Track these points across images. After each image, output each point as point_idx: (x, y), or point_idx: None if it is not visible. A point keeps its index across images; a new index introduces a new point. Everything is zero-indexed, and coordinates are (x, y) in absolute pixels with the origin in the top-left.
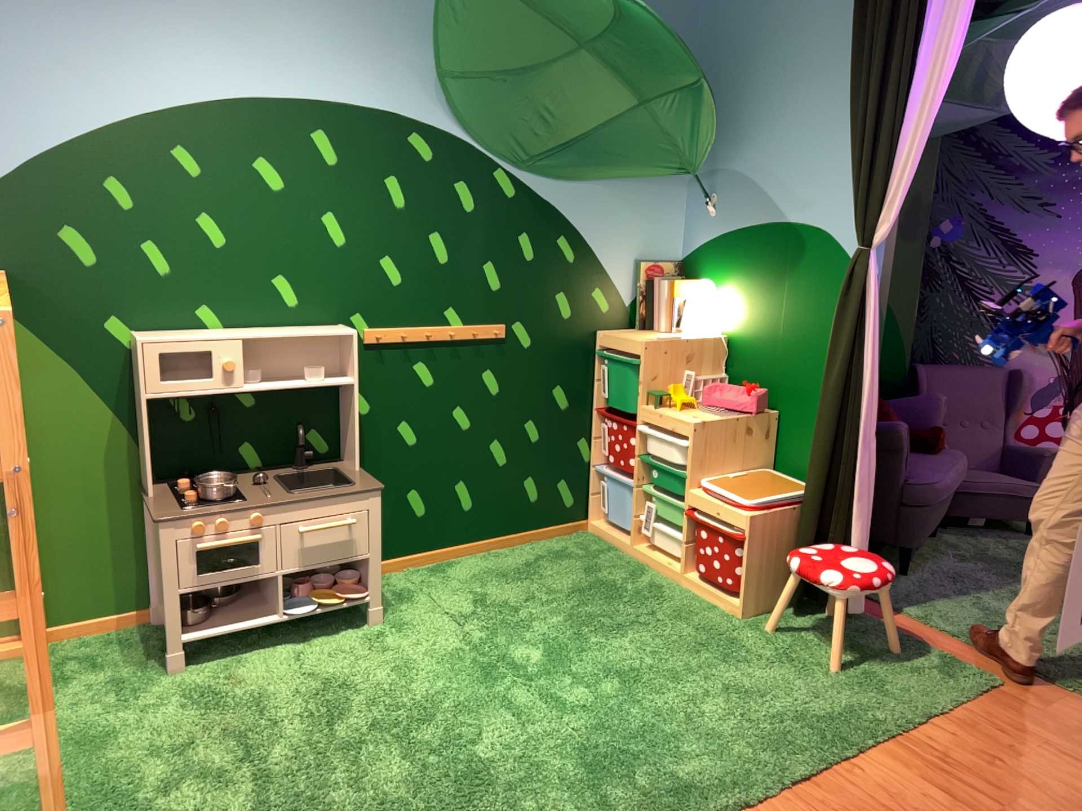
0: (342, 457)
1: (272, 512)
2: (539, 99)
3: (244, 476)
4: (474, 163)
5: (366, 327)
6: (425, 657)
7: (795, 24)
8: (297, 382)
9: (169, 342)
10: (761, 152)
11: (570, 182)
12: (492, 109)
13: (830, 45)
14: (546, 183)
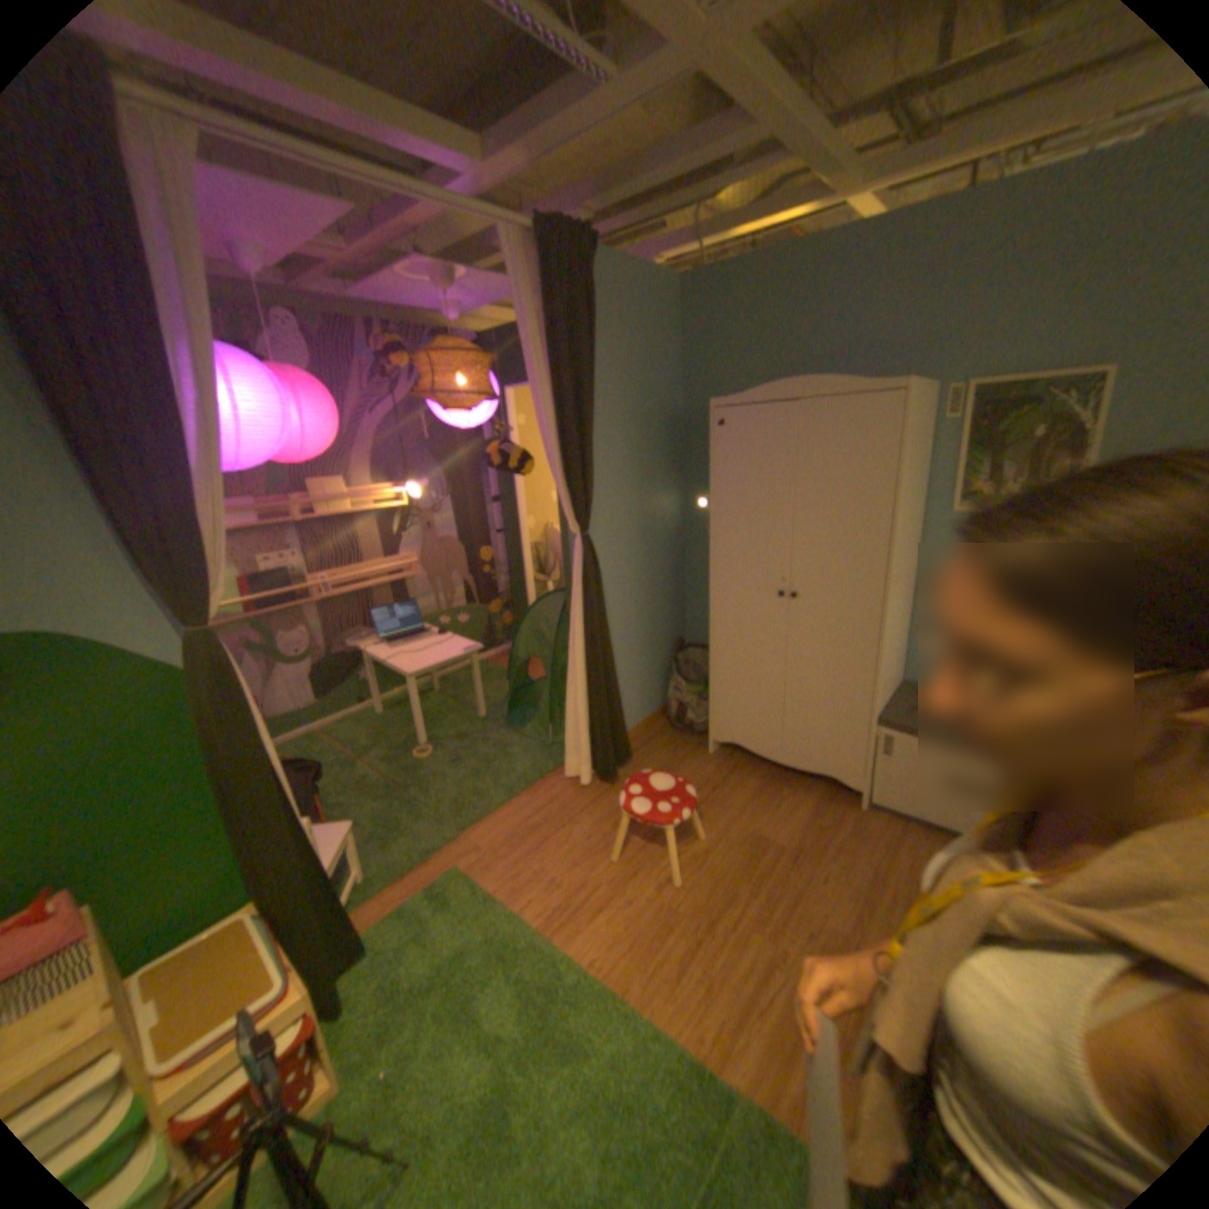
0: None
1: None
2: None
3: None
4: None
5: None
6: None
7: None
8: None
9: None
10: None
11: None
12: None
13: None
14: None
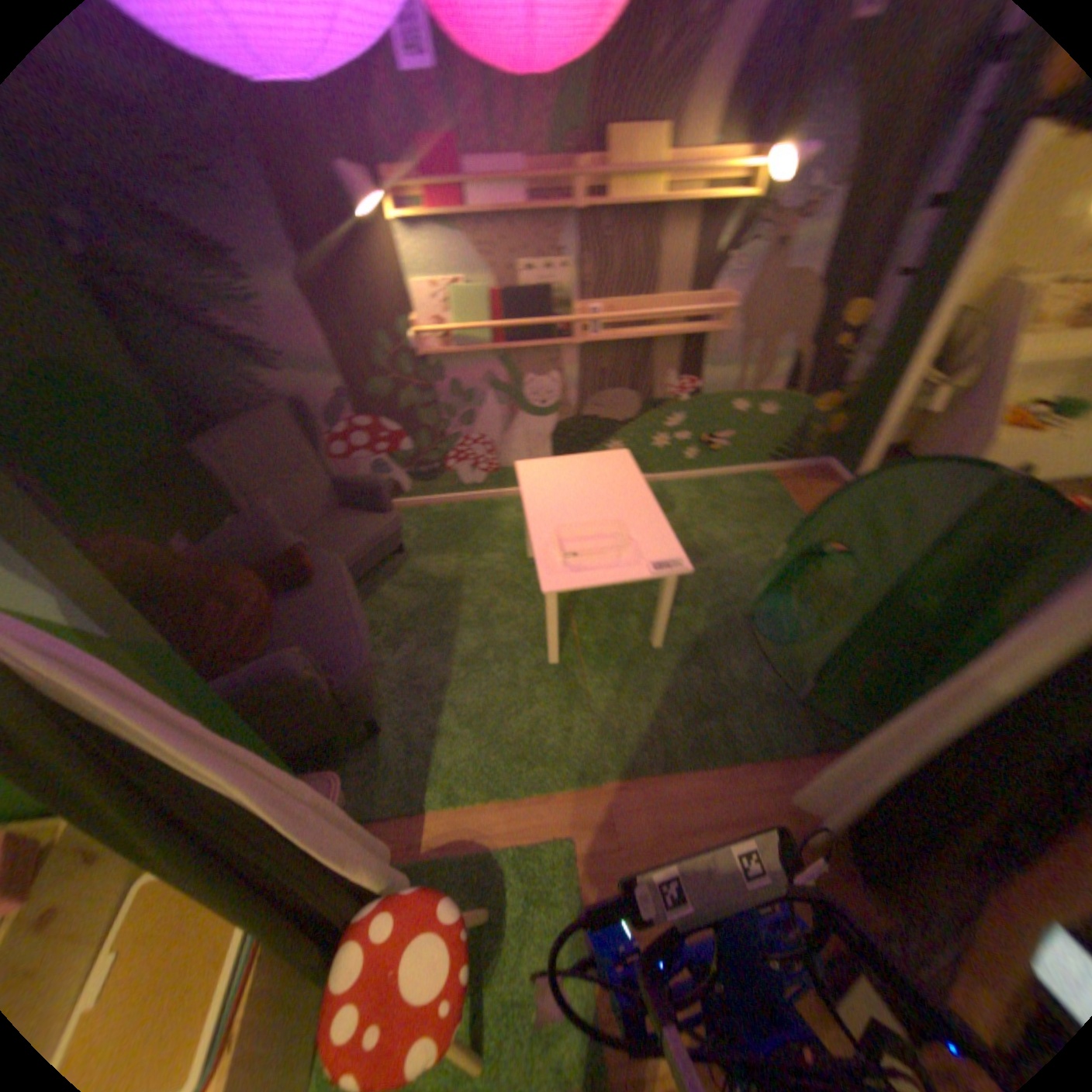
0: None
1: None
2: None
3: None
4: None
5: None
6: None
7: None
8: None
9: None
10: None
11: None
12: None
13: None
14: None
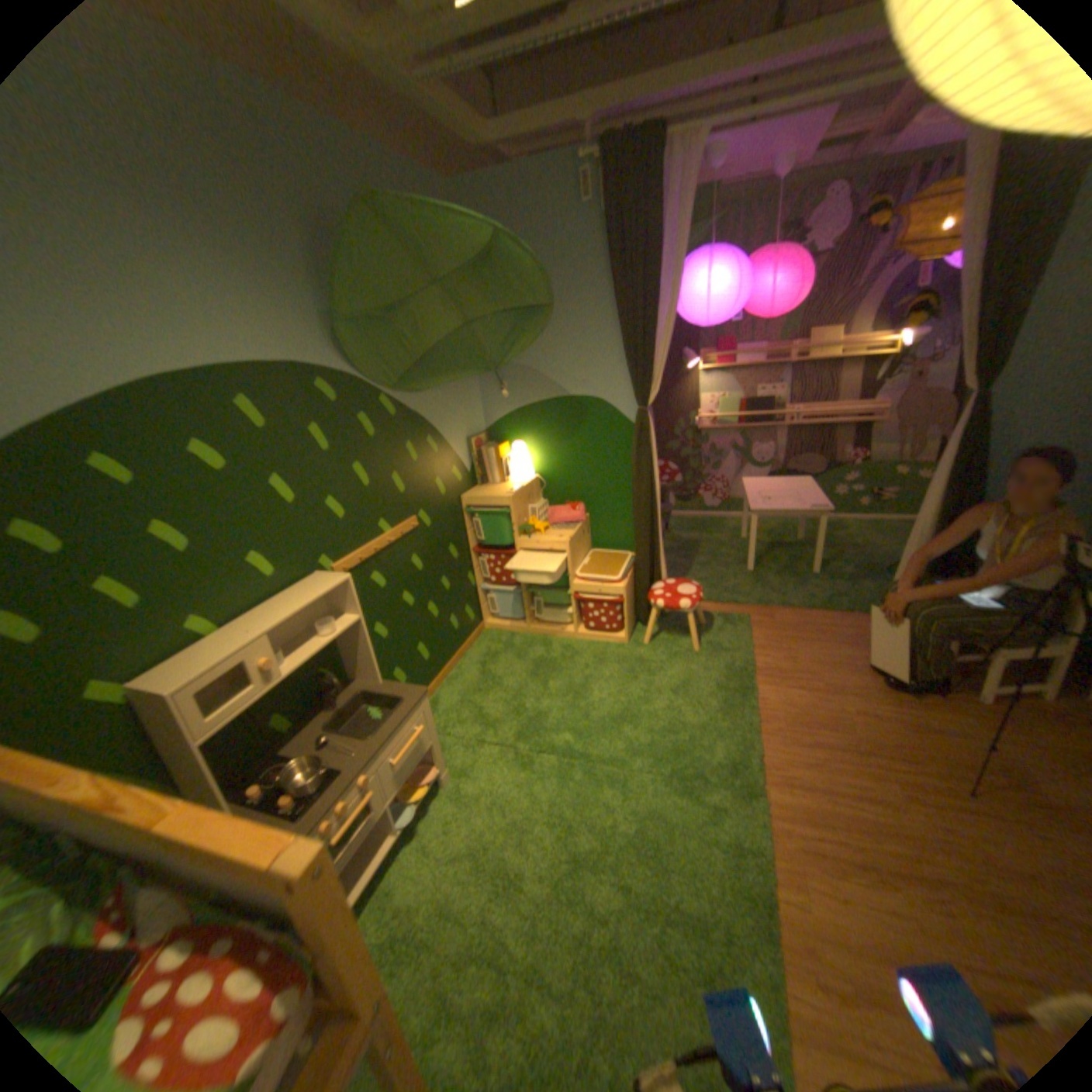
0: (344, 679)
1: (365, 772)
2: (401, 326)
3: (288, 751)
4: (363, 391)
5: (329, 564)
6: (510, 791)
7: (552, 251)
8: (309, 645)
9: (184, 682)
10: (541, 346)
11: (424, 390)
12: (371, 340)
13: (585, 268)
14: (410, 395)
